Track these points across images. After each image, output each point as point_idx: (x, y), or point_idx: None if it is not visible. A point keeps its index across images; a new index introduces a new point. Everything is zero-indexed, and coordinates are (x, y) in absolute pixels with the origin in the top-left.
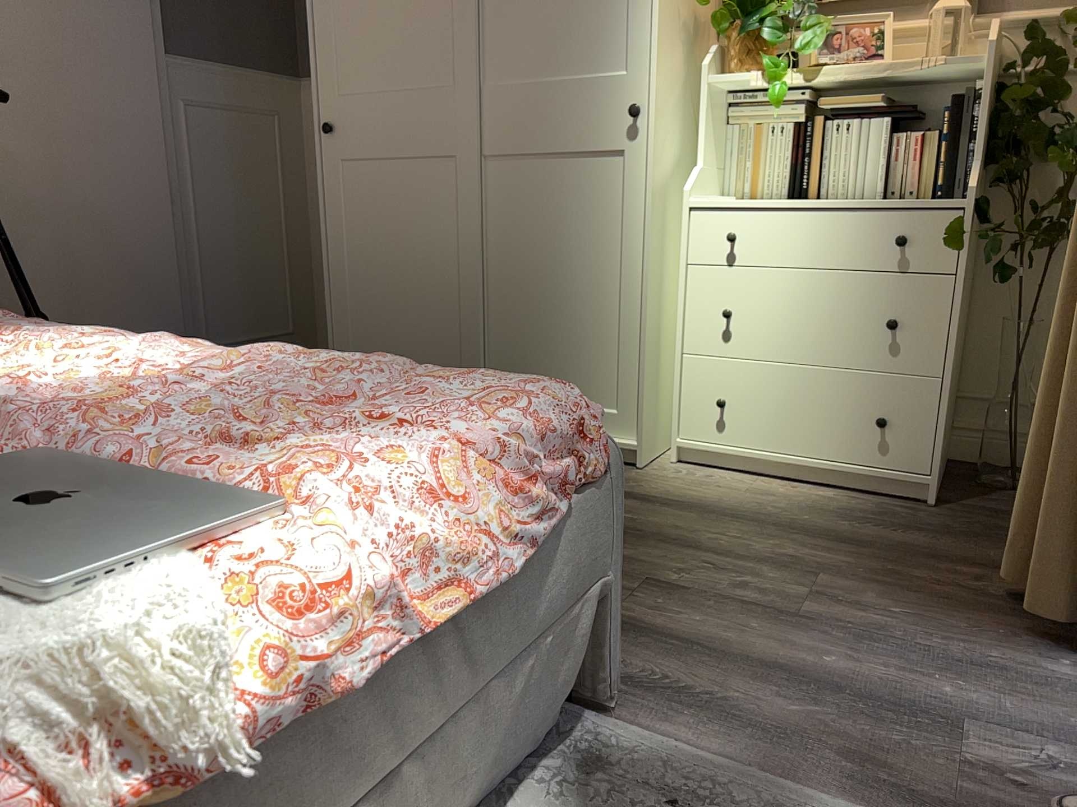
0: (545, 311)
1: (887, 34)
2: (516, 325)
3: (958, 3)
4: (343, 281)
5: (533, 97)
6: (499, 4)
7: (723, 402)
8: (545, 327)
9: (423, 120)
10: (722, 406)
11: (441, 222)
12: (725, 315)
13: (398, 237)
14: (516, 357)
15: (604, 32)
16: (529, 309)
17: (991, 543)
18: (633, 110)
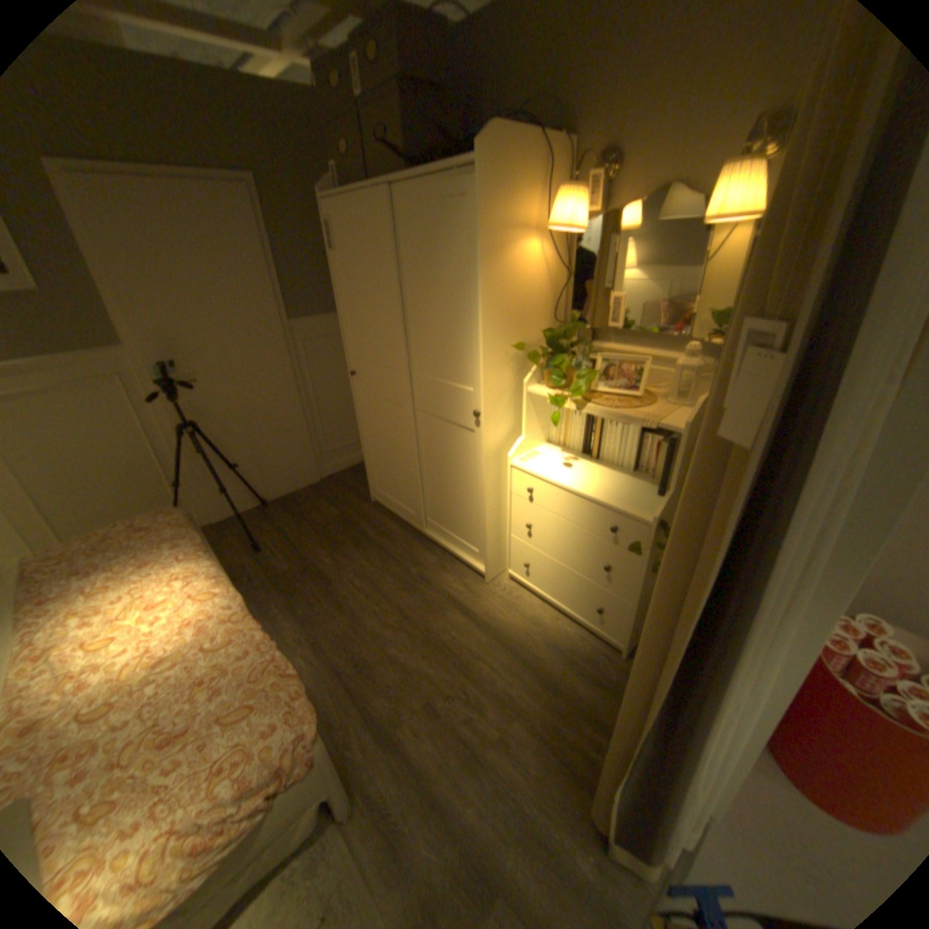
0: (446, 493)
1: (644, 374)
2: (435, 494)
3: (693, 365)
4: (368, 446)
5: (433, 388)
6: (415, 333)
7: (526, 566)
8: (447, 501)
9: (388, 385)
10: (526, 568)
11: (401, 436)
12: (526, 528)
13: (385, 436)
14: (436, 508)
15: (462, 365)
16: (440, 490)
17: None
18: (475, 416)
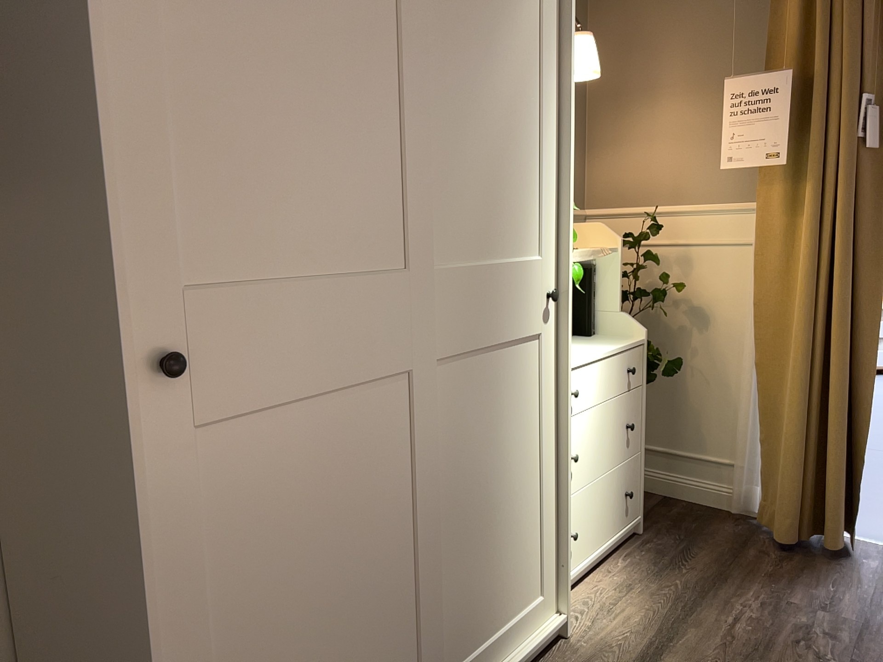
0: (488, 531)
1: None
2: (462, 568)
3: None
4: None
5: (478, 280)
6: (441, 160)
7: (577, 534)
8: (489, 551)
9: (368, 320)
10: (577, 537)
11: (390, 474)
12: (577, 460)
13: (322, 531)
14: (463, 610)
15: (527, 213)
16: (474, 540)
17: (698, 534)
18: (557, 293)
